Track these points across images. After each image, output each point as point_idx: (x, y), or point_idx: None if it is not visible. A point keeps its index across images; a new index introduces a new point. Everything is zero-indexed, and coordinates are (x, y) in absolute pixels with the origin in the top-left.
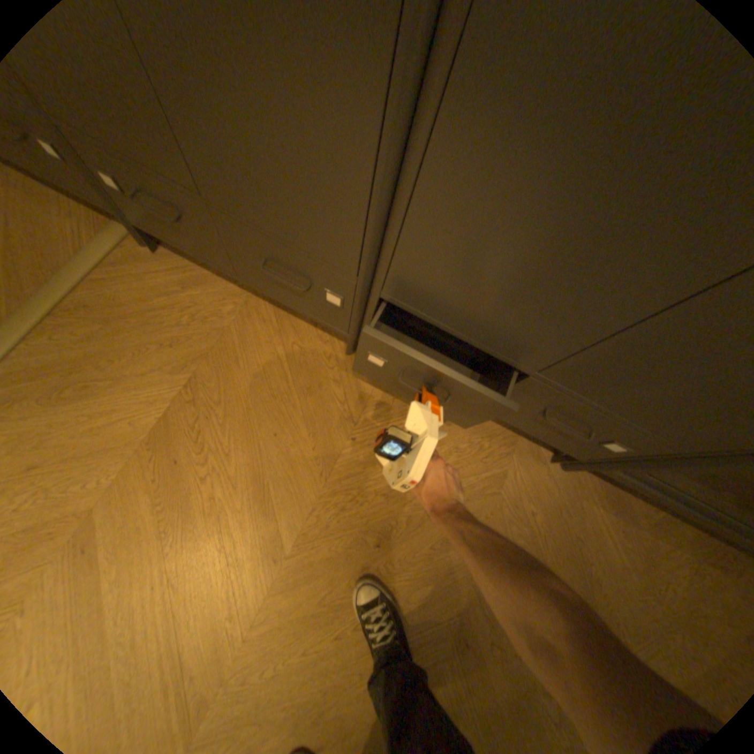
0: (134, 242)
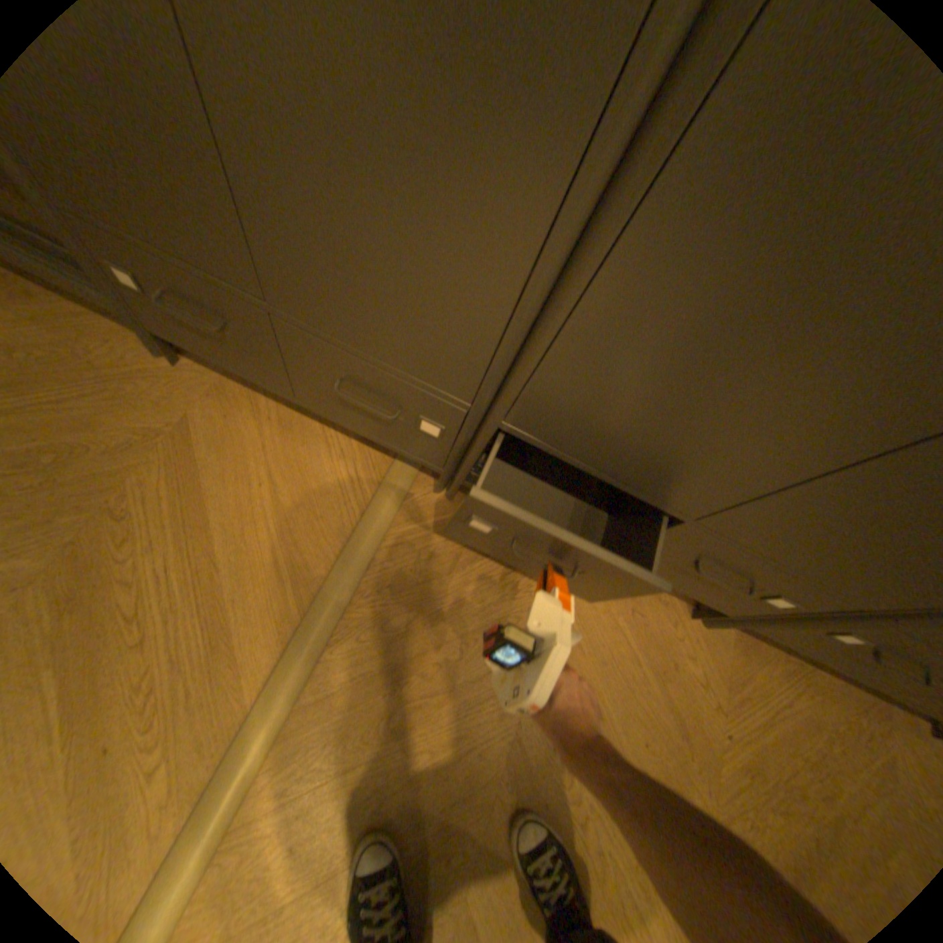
0: (425, 487)
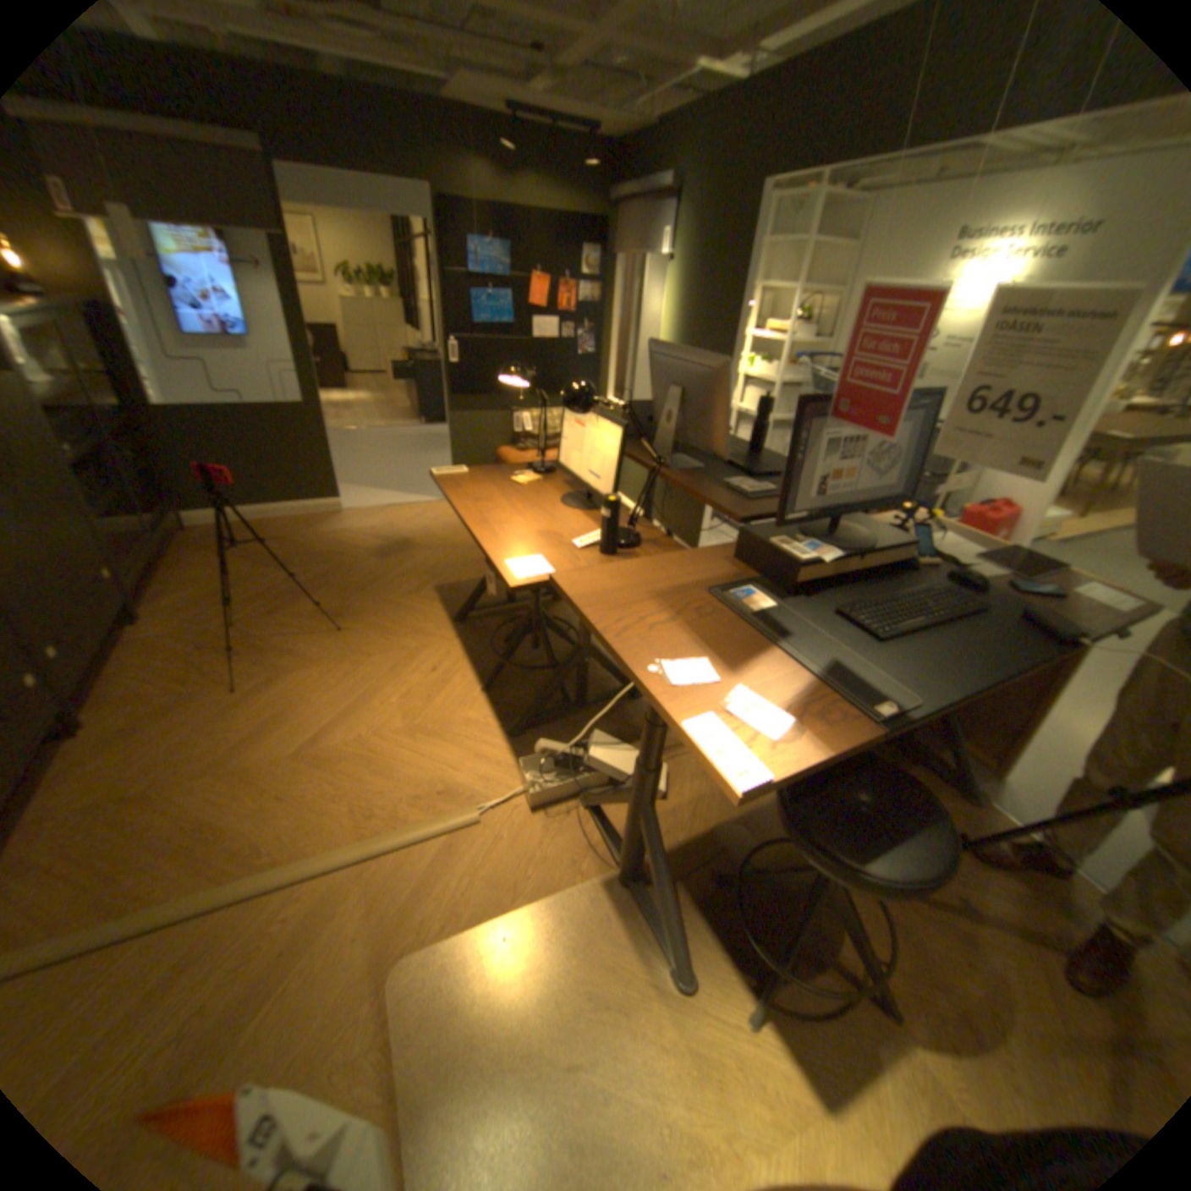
0: None
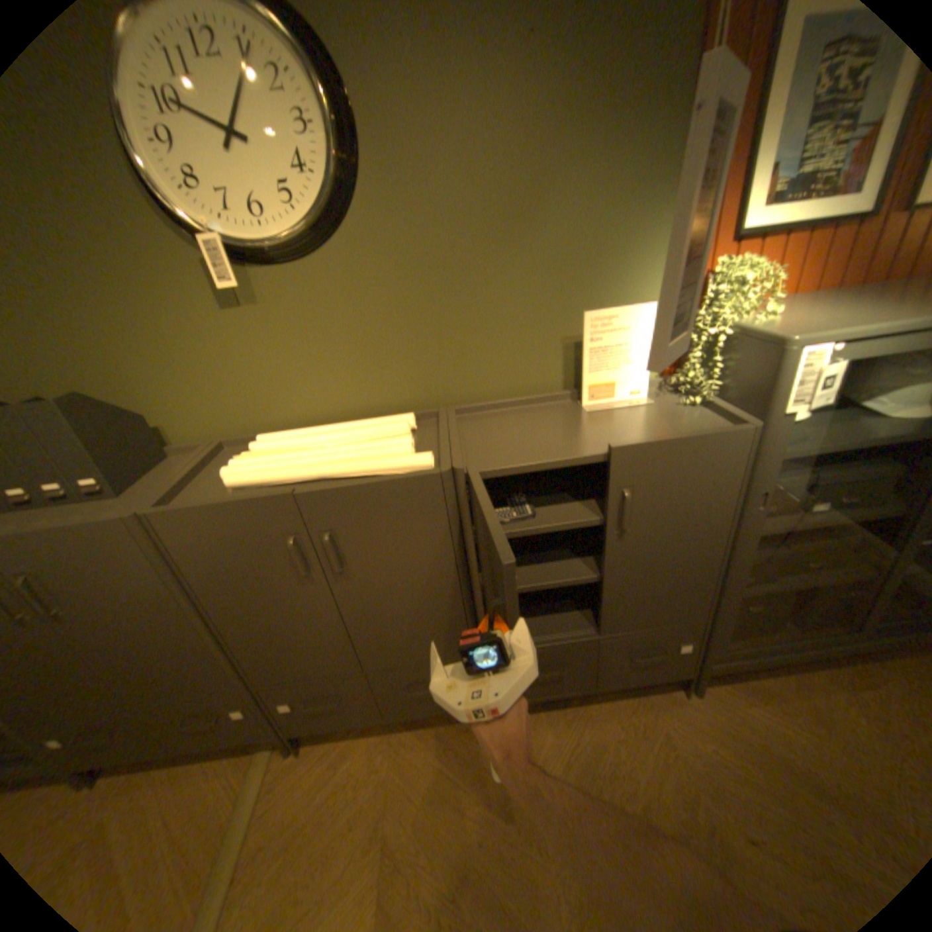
0: (277, 761)
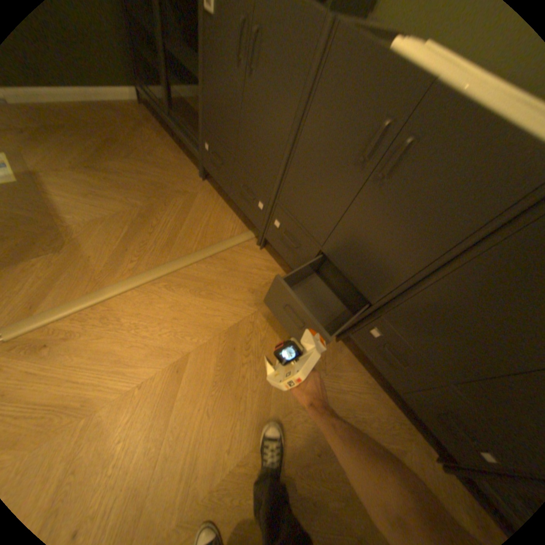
0: (255, 242)
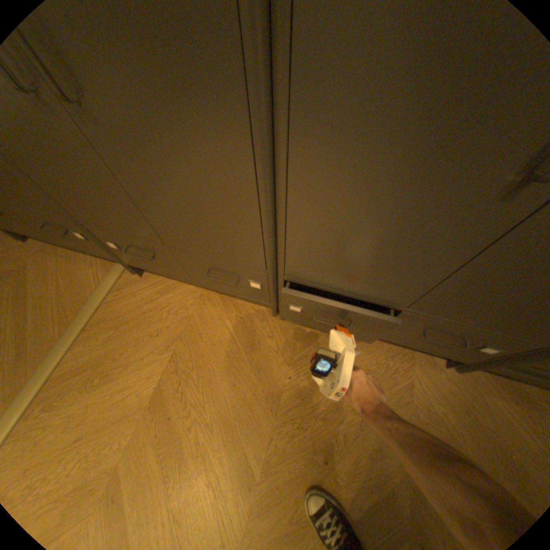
0: (129, 273)
